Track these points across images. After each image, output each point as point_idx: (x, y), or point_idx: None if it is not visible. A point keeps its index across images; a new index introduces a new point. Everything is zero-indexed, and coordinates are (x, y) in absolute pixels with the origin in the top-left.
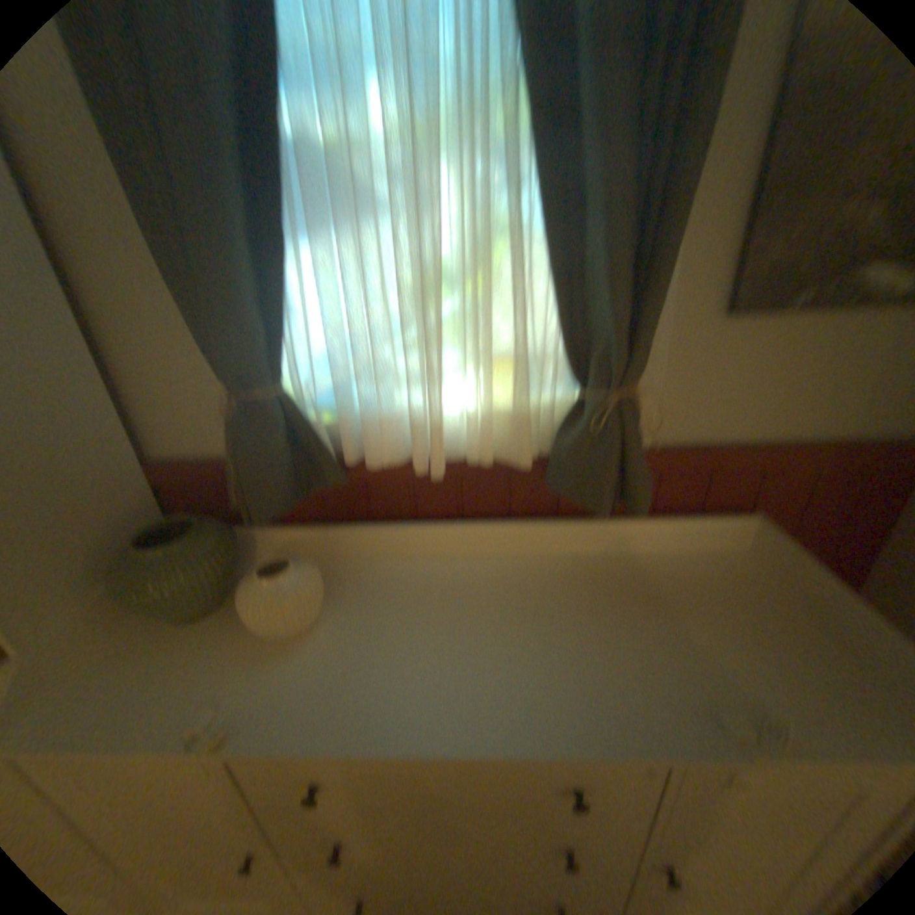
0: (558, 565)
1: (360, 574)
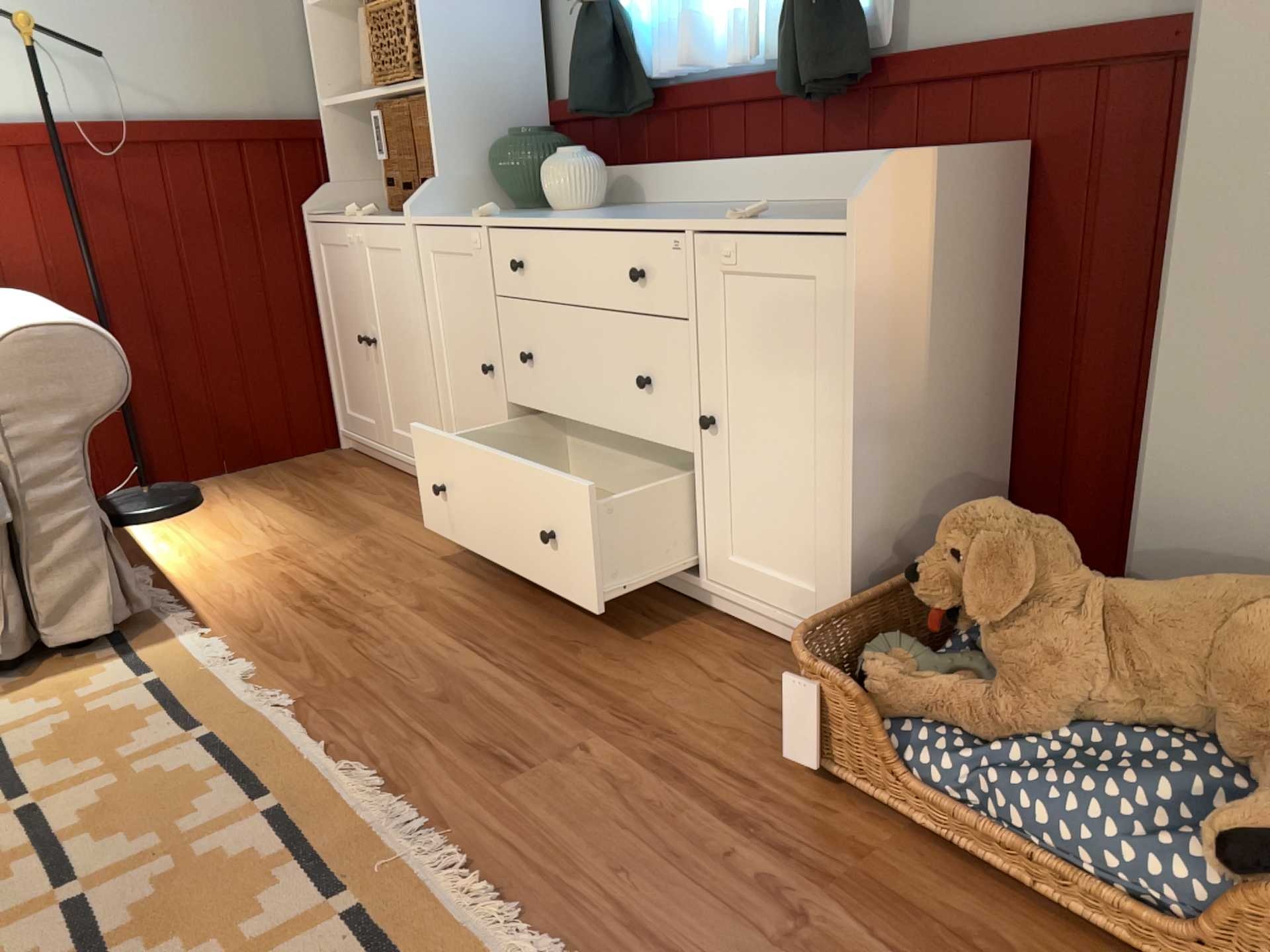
0: (788, 205)
1: (639, 207)
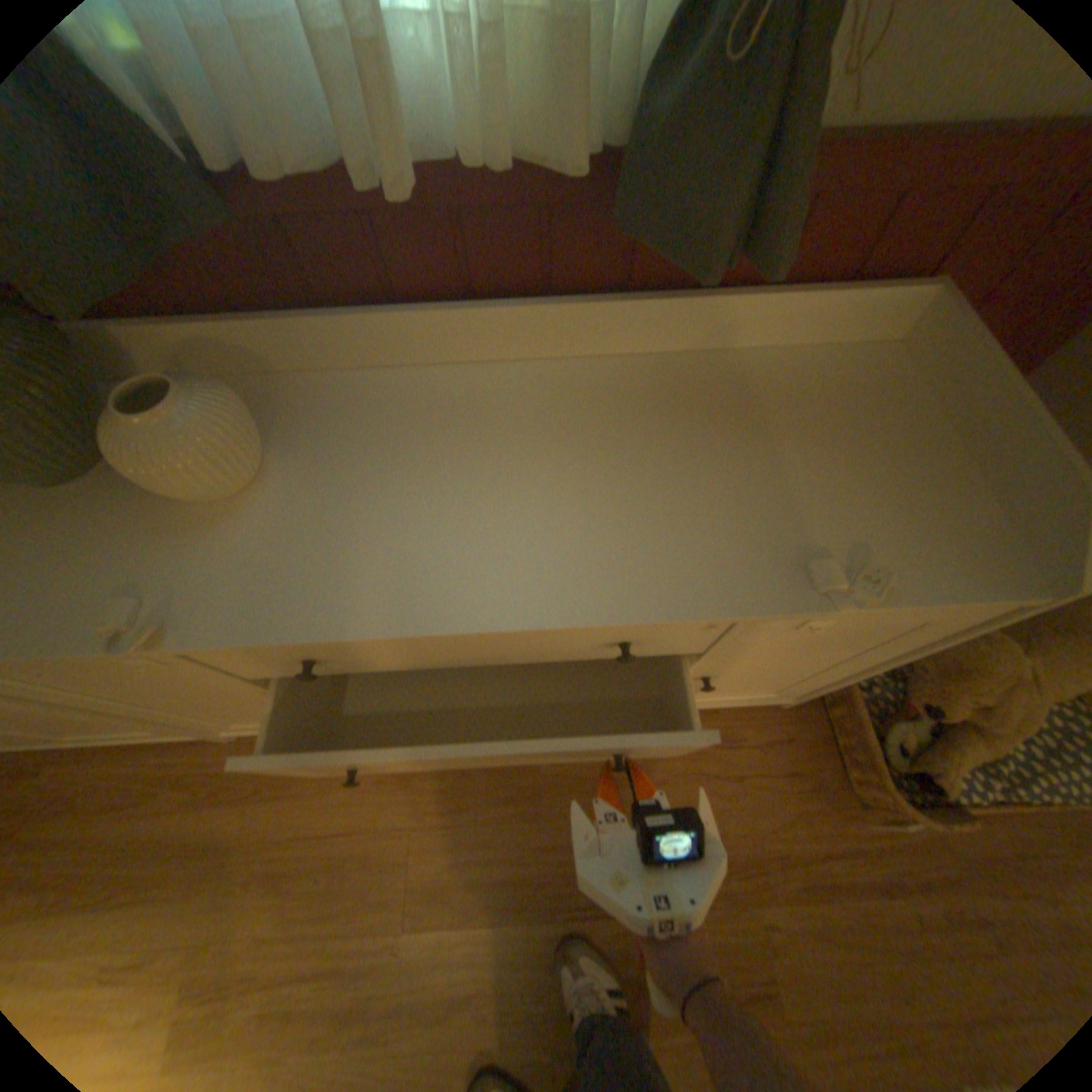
0: (622, 374)
1: (318, 399)
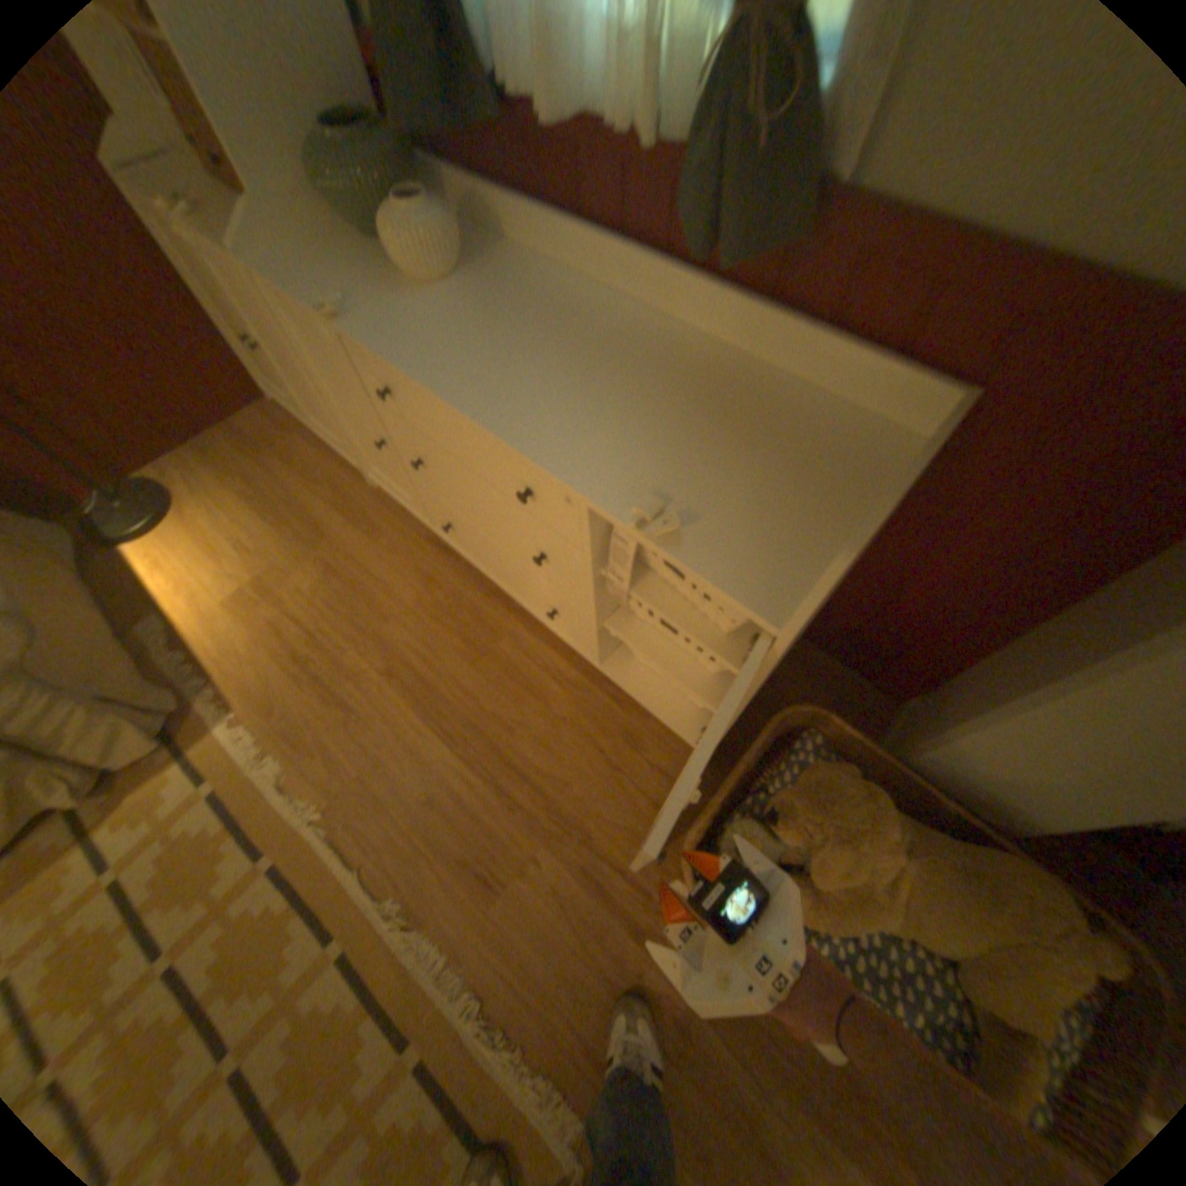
0: (681, 343)
1: (504, 263)
